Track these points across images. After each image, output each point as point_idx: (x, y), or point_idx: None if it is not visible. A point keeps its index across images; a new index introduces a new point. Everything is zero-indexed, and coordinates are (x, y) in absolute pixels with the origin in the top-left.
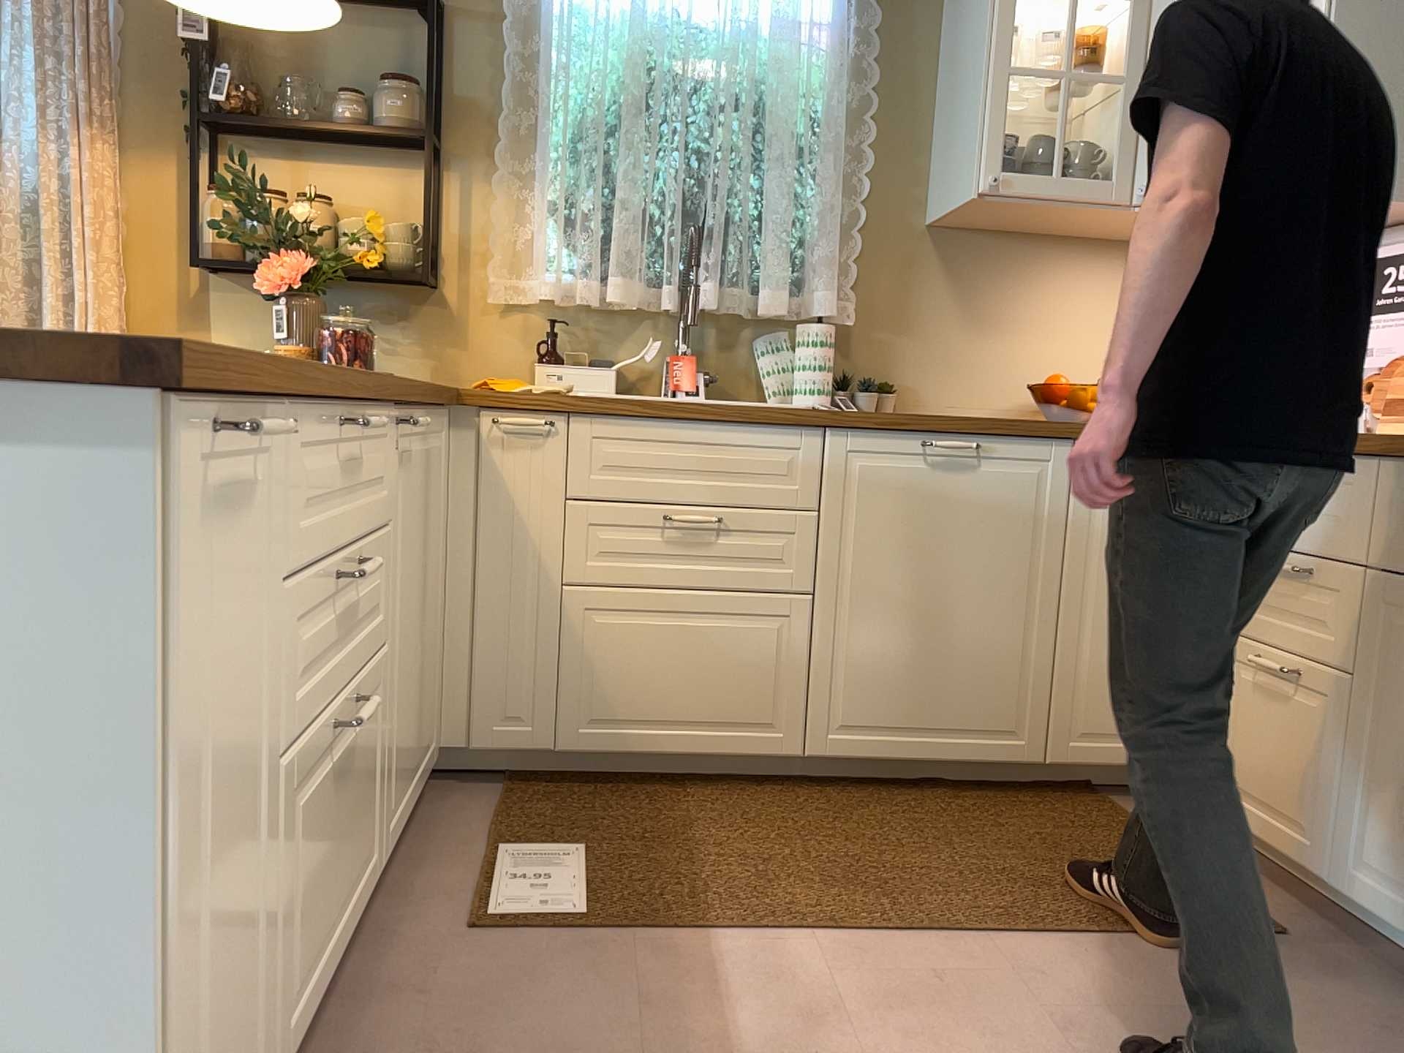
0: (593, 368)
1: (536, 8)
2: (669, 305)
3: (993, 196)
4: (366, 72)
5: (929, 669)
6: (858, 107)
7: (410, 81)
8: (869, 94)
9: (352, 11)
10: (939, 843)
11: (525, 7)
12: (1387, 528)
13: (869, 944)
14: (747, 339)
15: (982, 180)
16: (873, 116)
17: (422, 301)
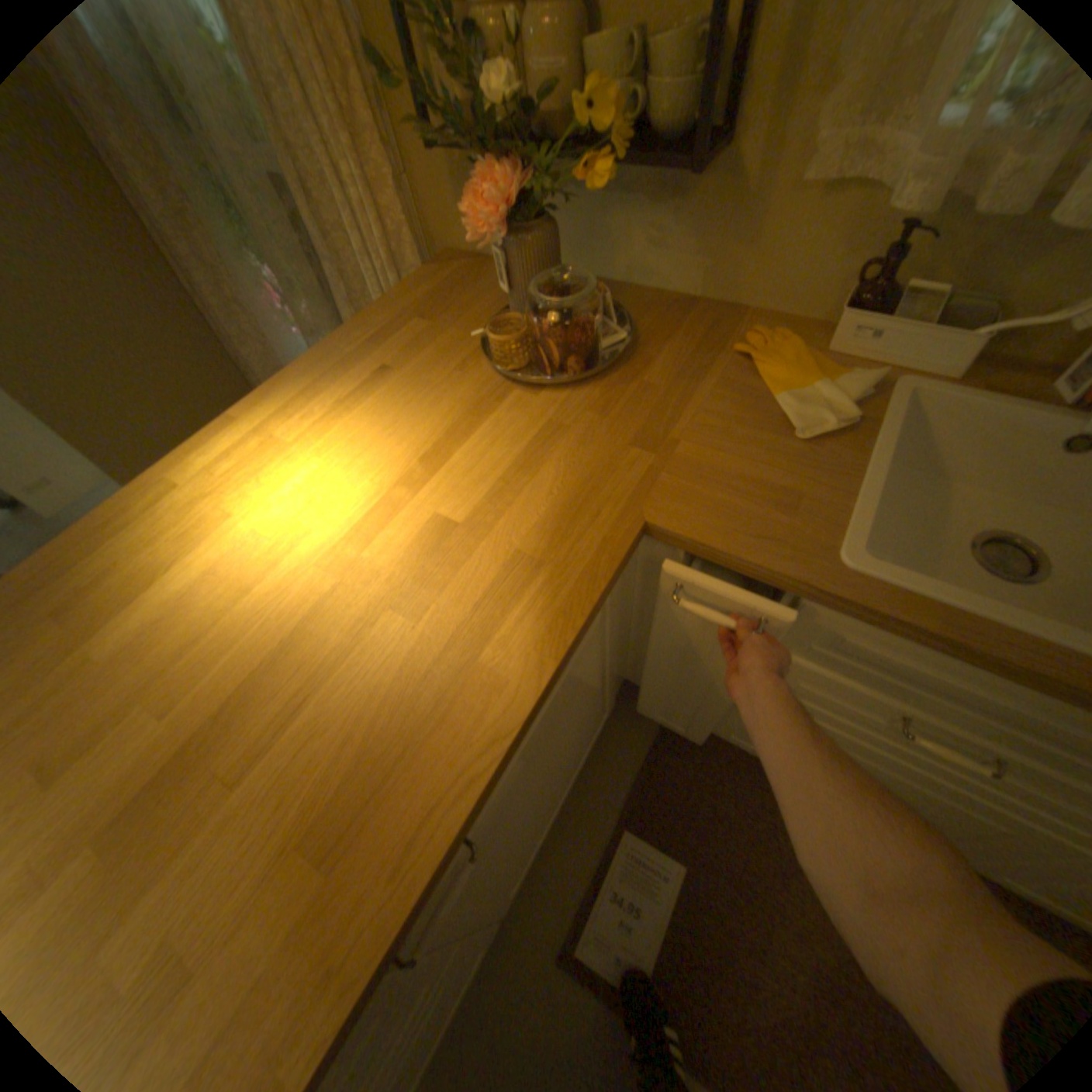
0: (944, 330)
1: None
2: None
3: None
4: None
5: None
6: None
7: None
8: None
9: None
10: None
11: None
12: None
13: None
14: None
15: None
16: None
17: (705, 162)
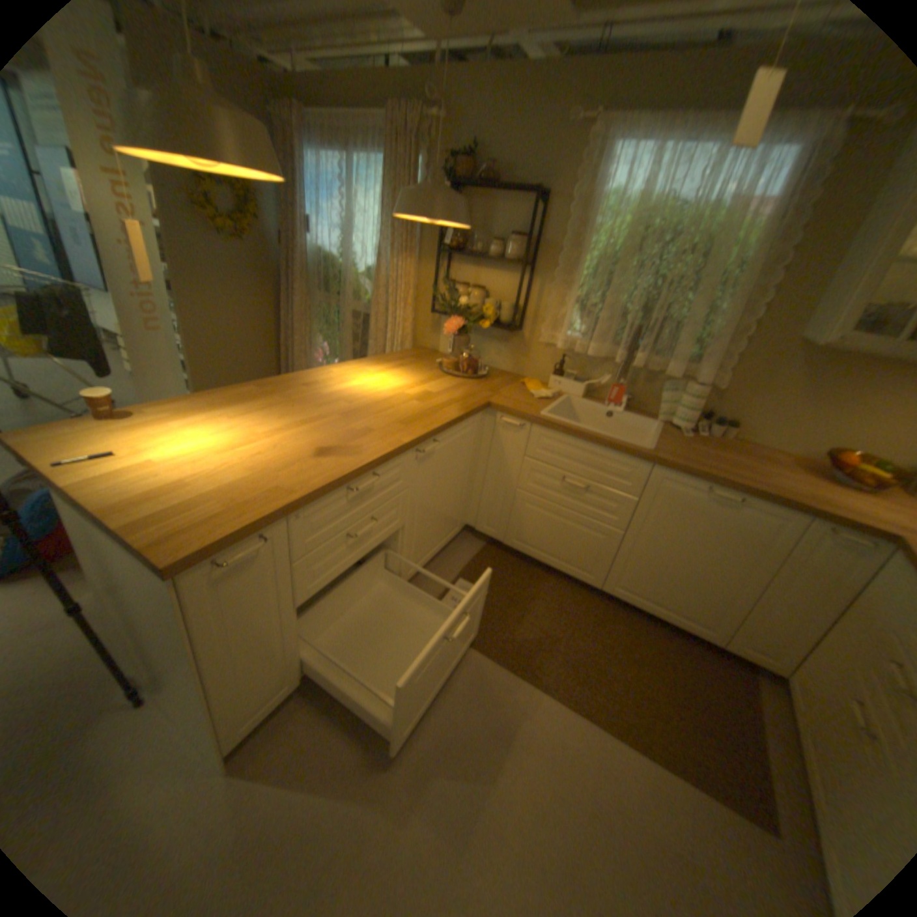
0: (574, 383)
1: (592, 191)
2: (617, 361)
3: (837, 346)
4: (508, 225)
5: (673, 585)
6: (776, 258)
7: (525, 231)
8: (789, 249)
9: (507, 194)
10: (634, 665)
11: (587, 190)
12: None
13: (554, 708)
14: (660, 381)
15: (832, 335)
16: (789, 262)
17: (513, 335)
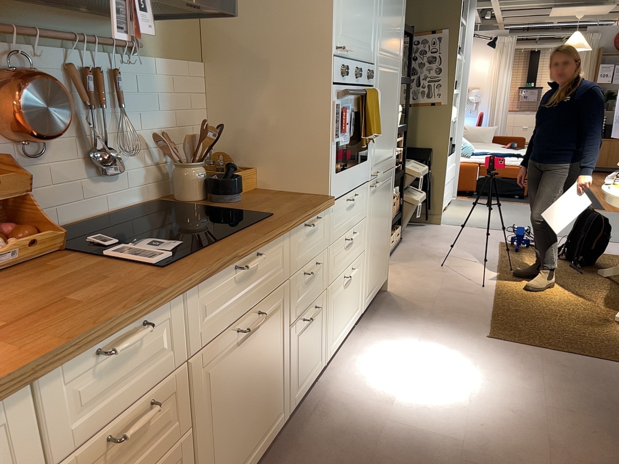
0: None
1: None
2: None
3: None
4: None
5: None
6: None
7: None
8: None
9: None
10: None
11: None
12: (192, 327)
13: None
14: None
15: None
16: None
17: None
